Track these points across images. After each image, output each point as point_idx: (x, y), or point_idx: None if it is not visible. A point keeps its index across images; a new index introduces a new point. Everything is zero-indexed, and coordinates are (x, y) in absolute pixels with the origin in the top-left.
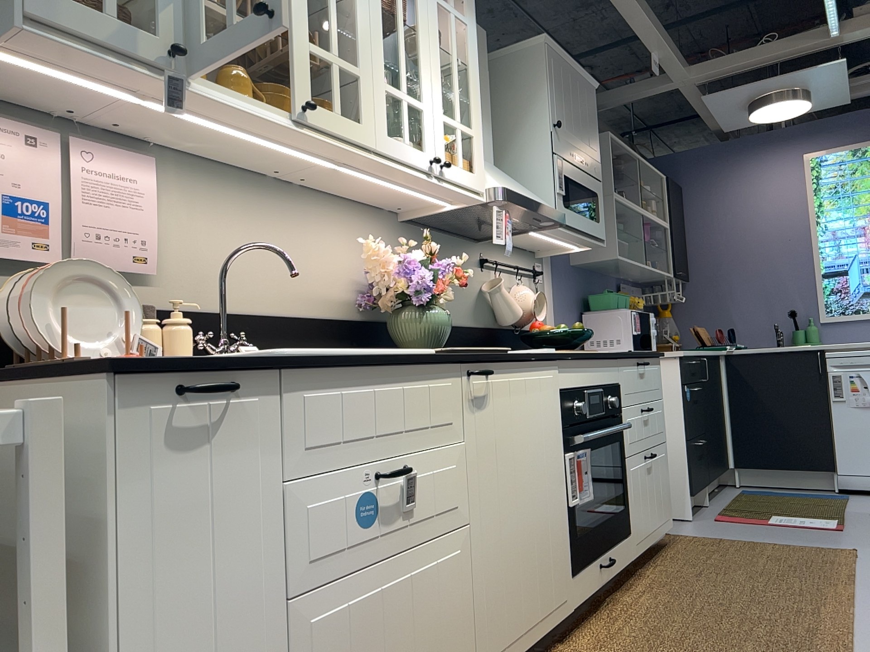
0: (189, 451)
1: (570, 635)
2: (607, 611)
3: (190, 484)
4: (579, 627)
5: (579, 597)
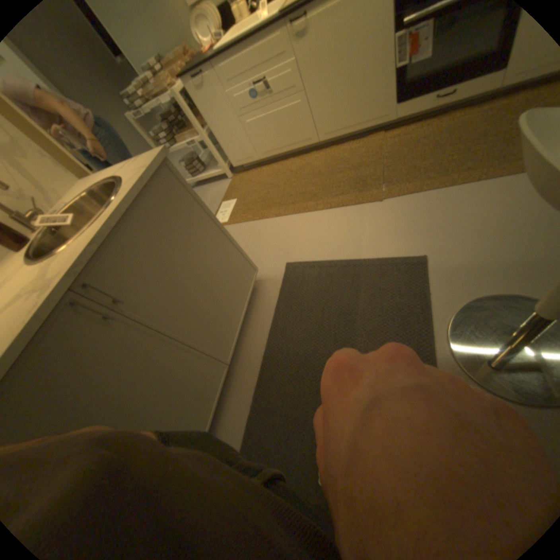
0: (201, 87)
1: (398, 127)
2: (436, 118)
3: (205, 94)
4: (409, 124)
5: (403, 112)
